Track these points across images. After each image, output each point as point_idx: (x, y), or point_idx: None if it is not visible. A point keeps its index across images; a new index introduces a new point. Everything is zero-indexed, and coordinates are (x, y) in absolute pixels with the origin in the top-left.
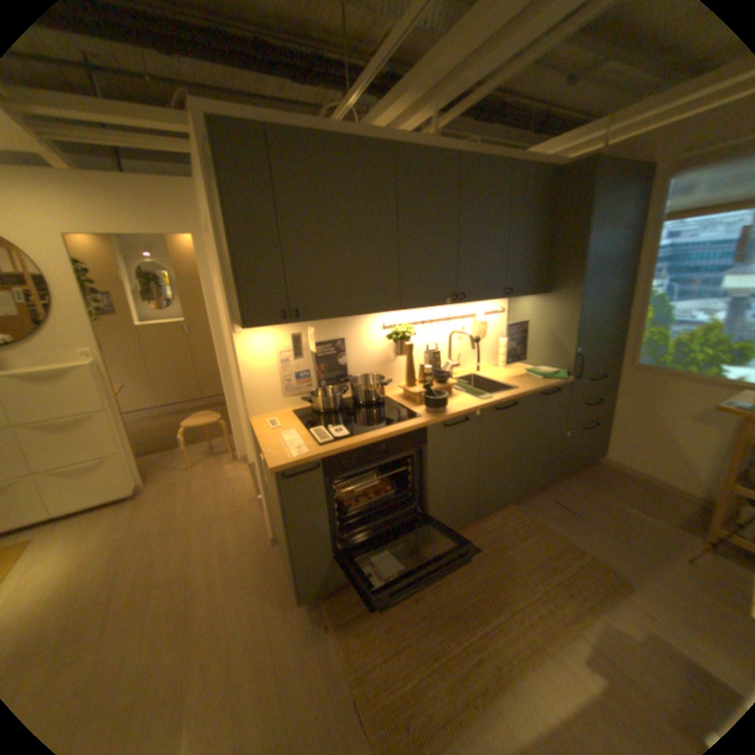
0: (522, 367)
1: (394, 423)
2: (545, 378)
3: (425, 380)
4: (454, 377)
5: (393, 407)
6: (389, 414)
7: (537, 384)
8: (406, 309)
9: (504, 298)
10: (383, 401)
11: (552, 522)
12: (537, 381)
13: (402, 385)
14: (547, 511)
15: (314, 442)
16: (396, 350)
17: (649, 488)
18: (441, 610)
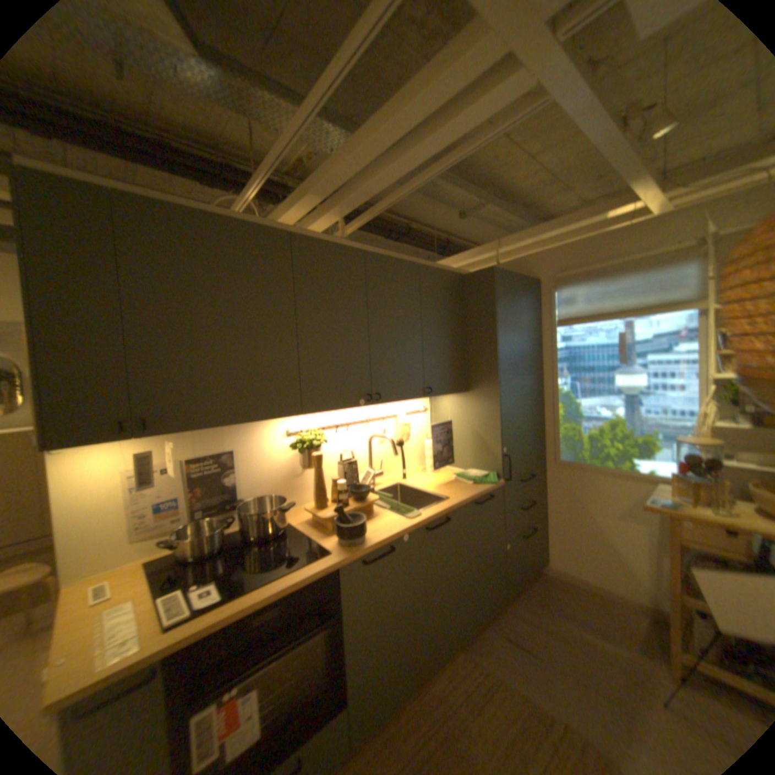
0: (451, 471)
1: (293, 571)
2: (476, 483)
3: (341, 497)
4: (377, 489)
5: (295, 541)
6: (287, 555)
7: (468, 492)
8: (311, 412)
9: (424, 397)
10: (284, 532)
11: (508, 672)
12: (469, 488)
13: (310, 508)
14: (500, 655)
15: (155, 625)
16: (303, 462)
17: (597, 601)
18: None
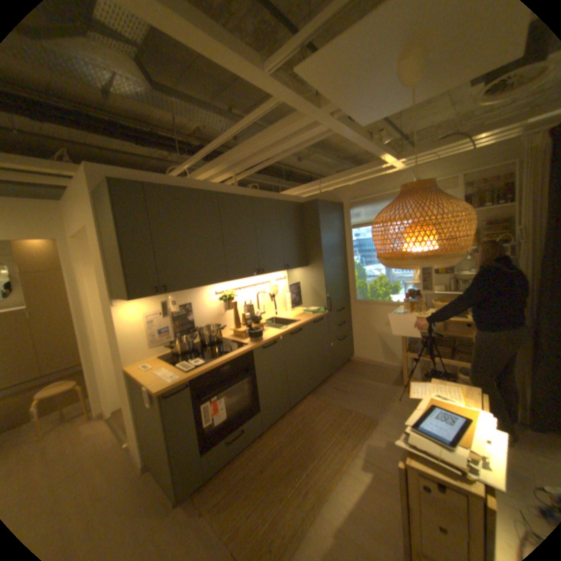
0: (300, 310)
1: (232, 351)
2: (313, 313)
3: (246, 323)
4: (262, 320)
5: (228, 343)
6: (227, 347)
7: (309, 317)
8: (231, 281)
9: (284, 270)
10: (220, 341)
11: (332, 400)
12: (310, 315)
13: (232, 329)
14: (329, 394)
15: (180, 372)
16: (225, 307)
17: (376, 368)
18: (278, 472)
